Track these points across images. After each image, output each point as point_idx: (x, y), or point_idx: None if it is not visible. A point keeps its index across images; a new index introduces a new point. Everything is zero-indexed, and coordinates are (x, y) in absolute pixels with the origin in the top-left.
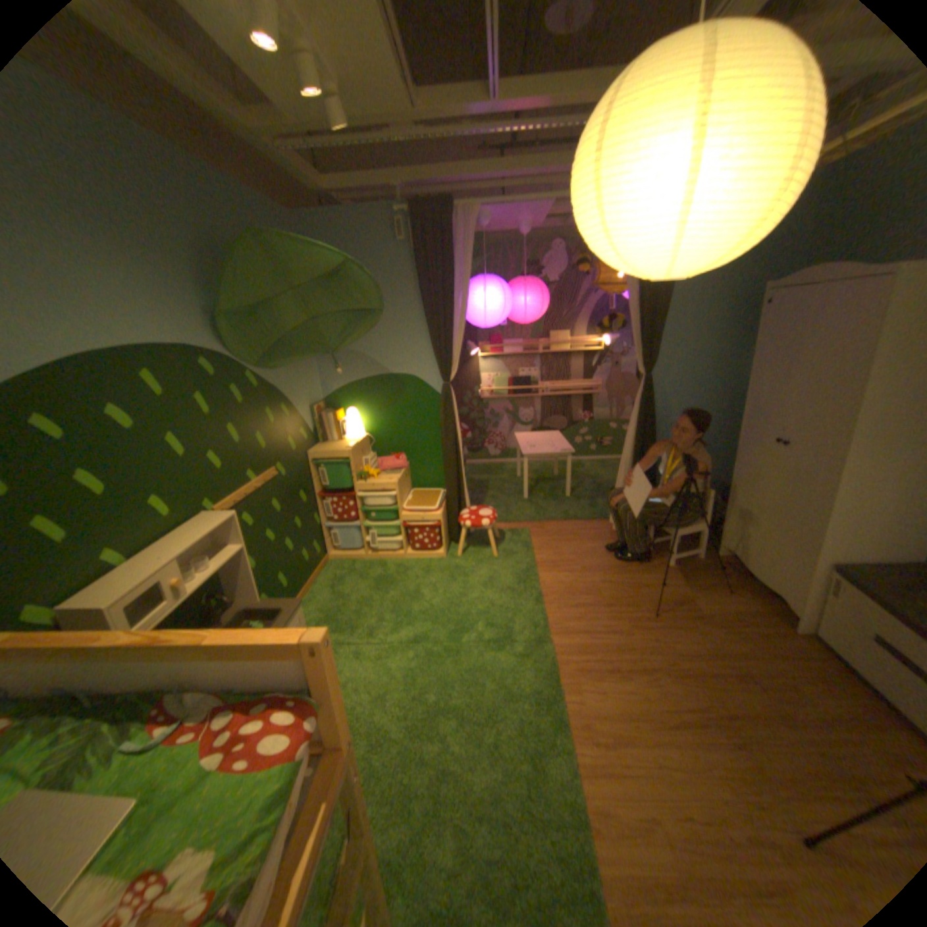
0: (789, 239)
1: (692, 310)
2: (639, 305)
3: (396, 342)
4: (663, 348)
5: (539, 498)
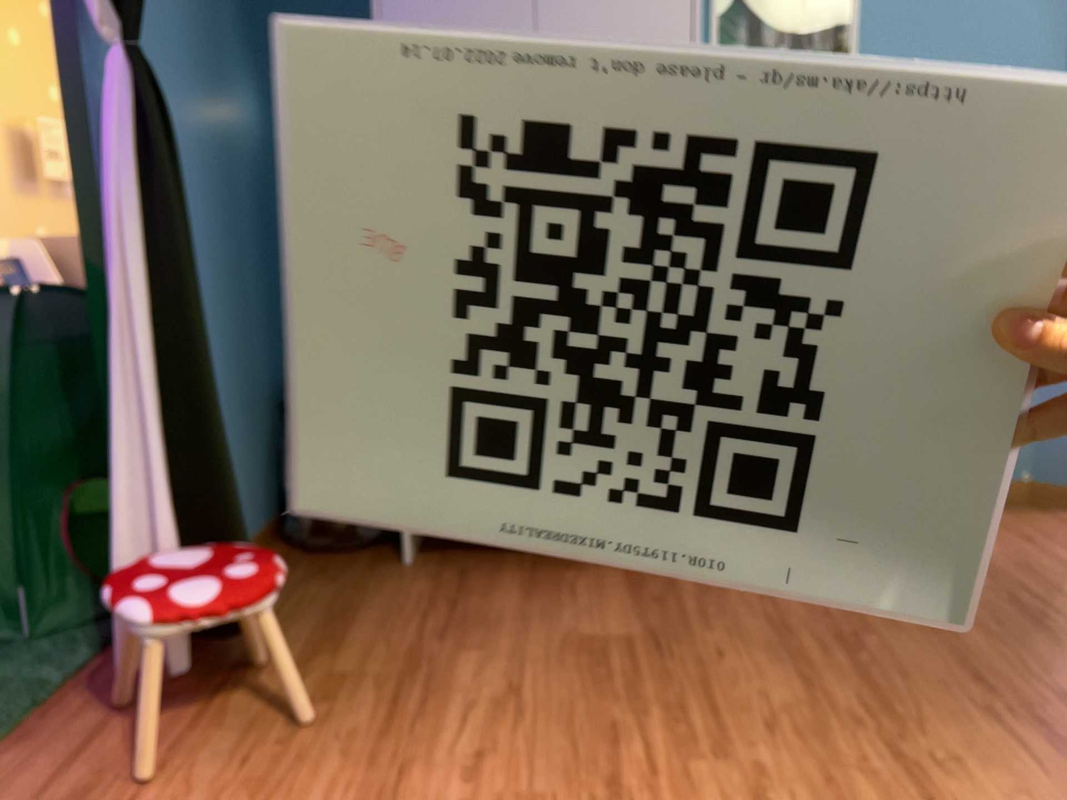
0: None
1: None
2: None
3: None
4: None
5: None
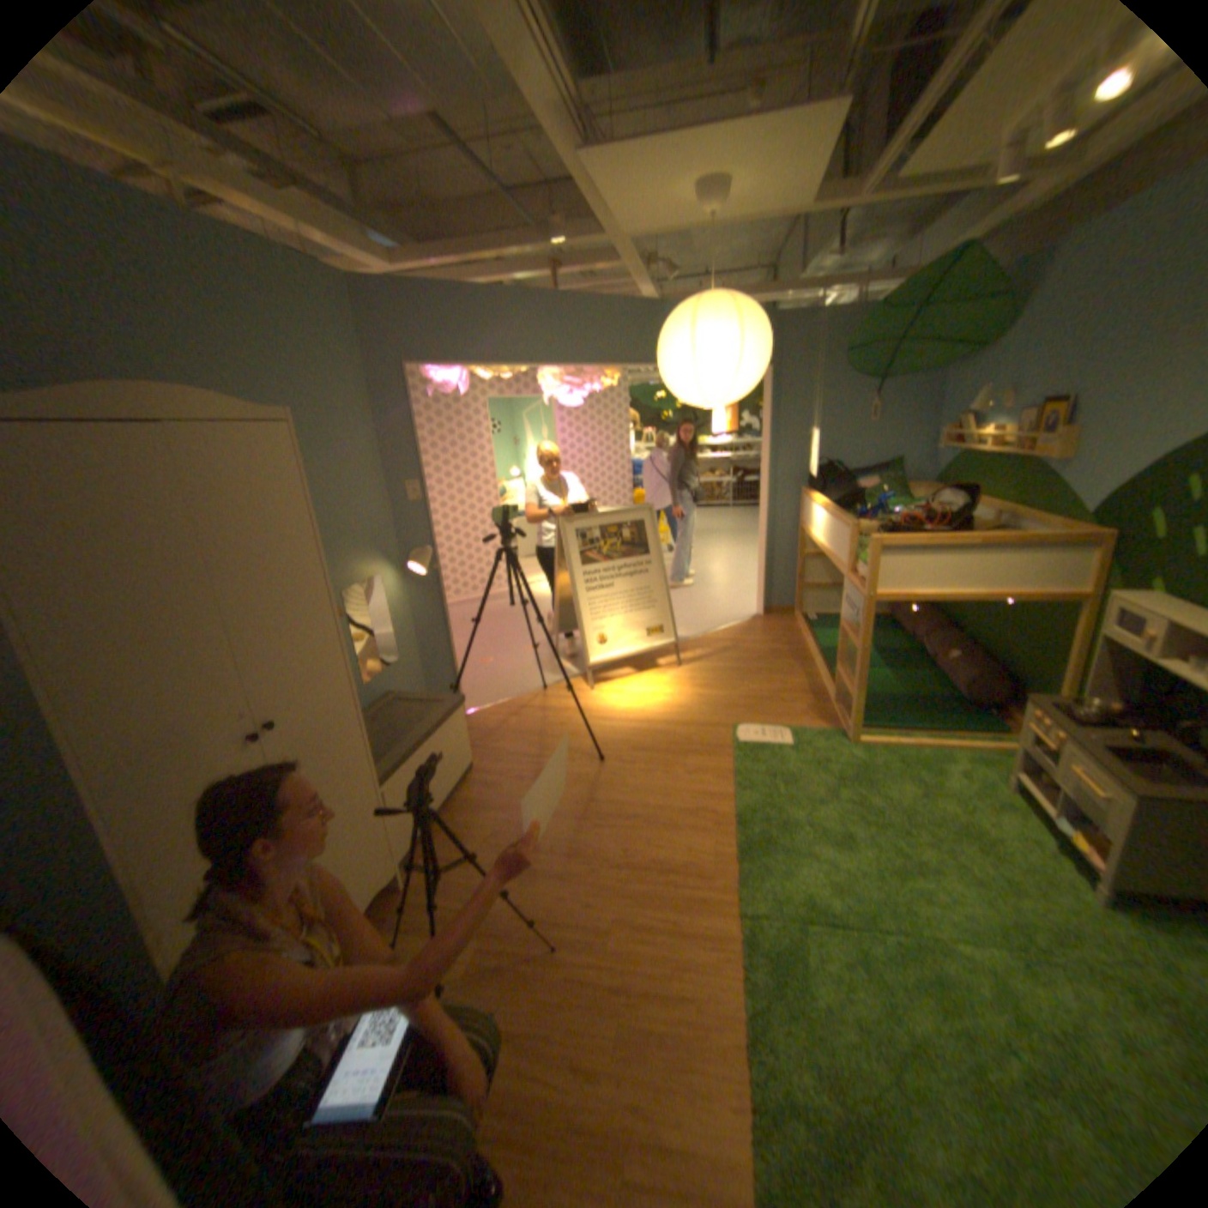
0: None
1: None
2: None
3: None
4: None
5: None
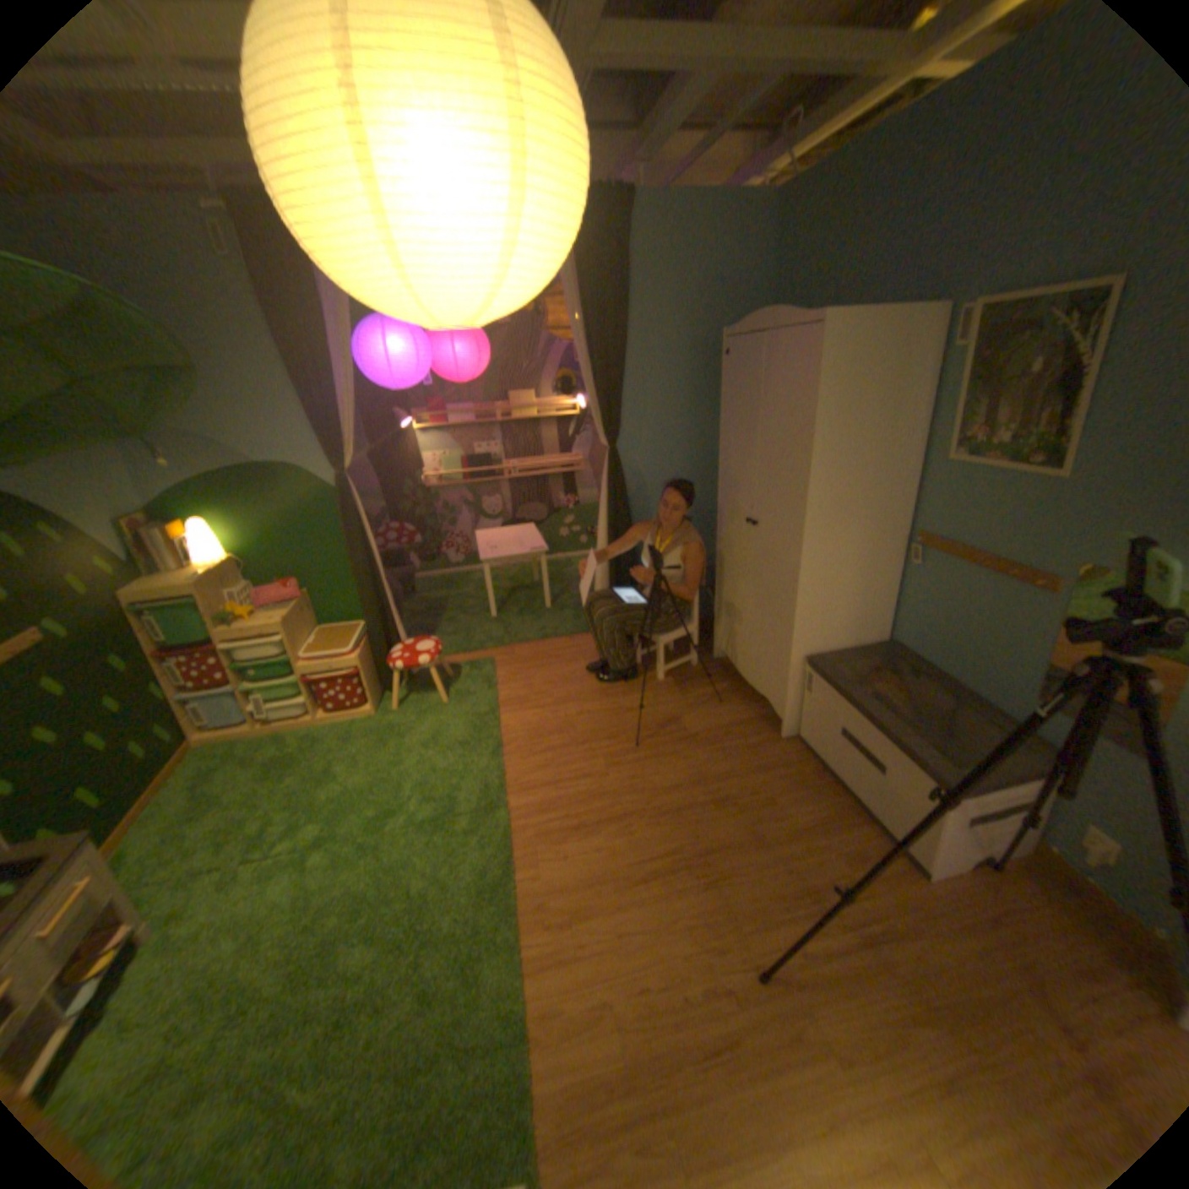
0: (752, 276)
1: (655, 363)
2: (589, 358)
3: (252, 414)
4: (628, 412)
5: (508, 615)
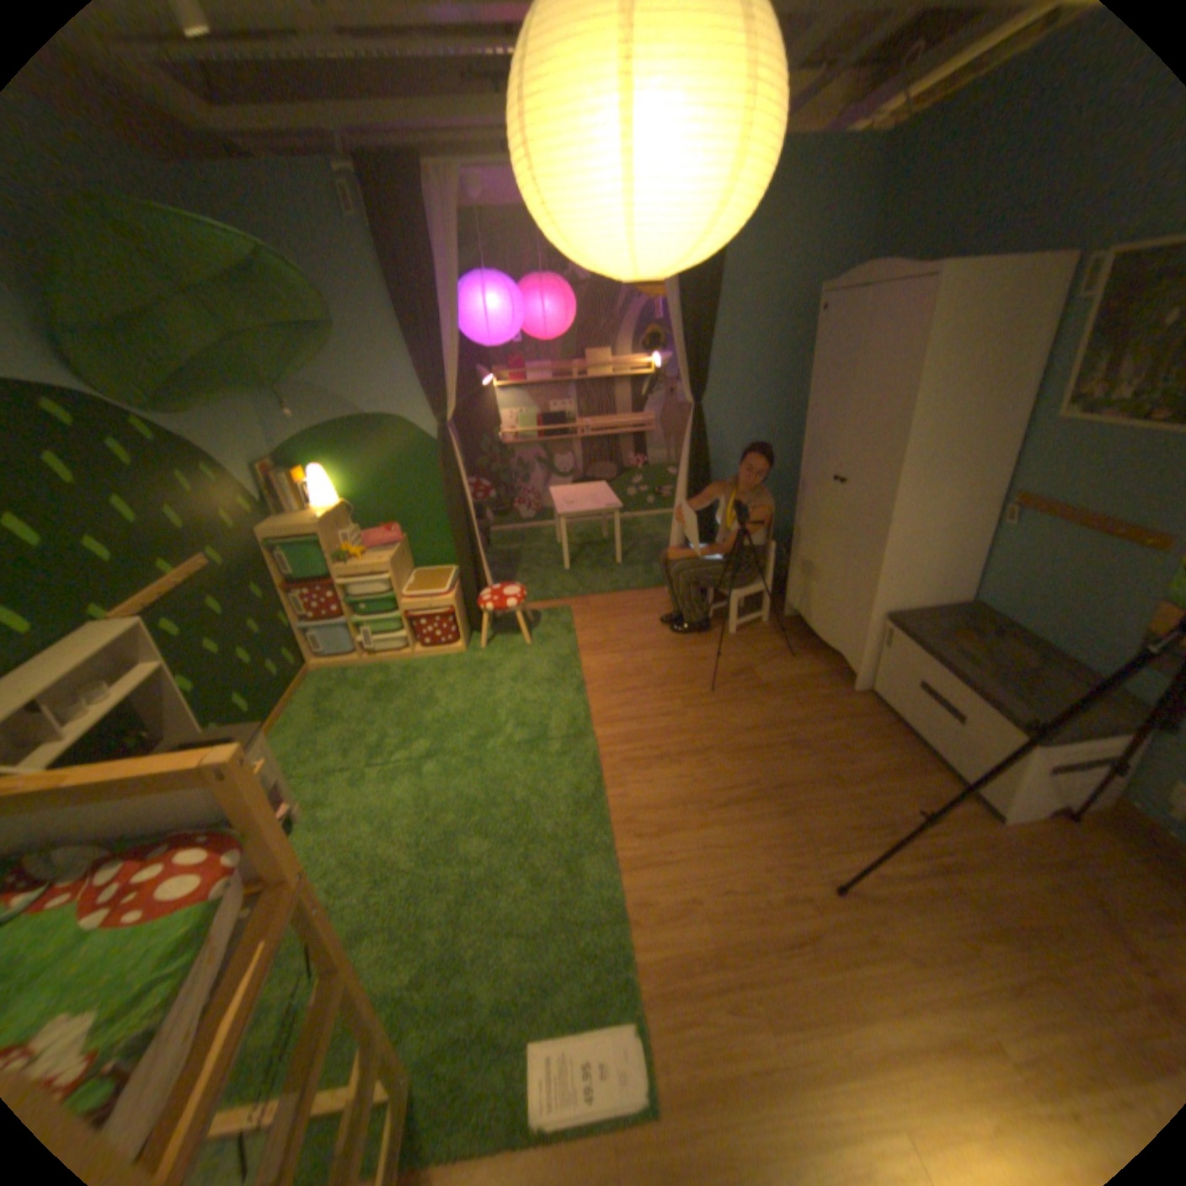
0: (851, 228)
1: (745, 319)
2: (681, 314)
3: (366, 369)
4: (714, 370)
5: (582, 568)
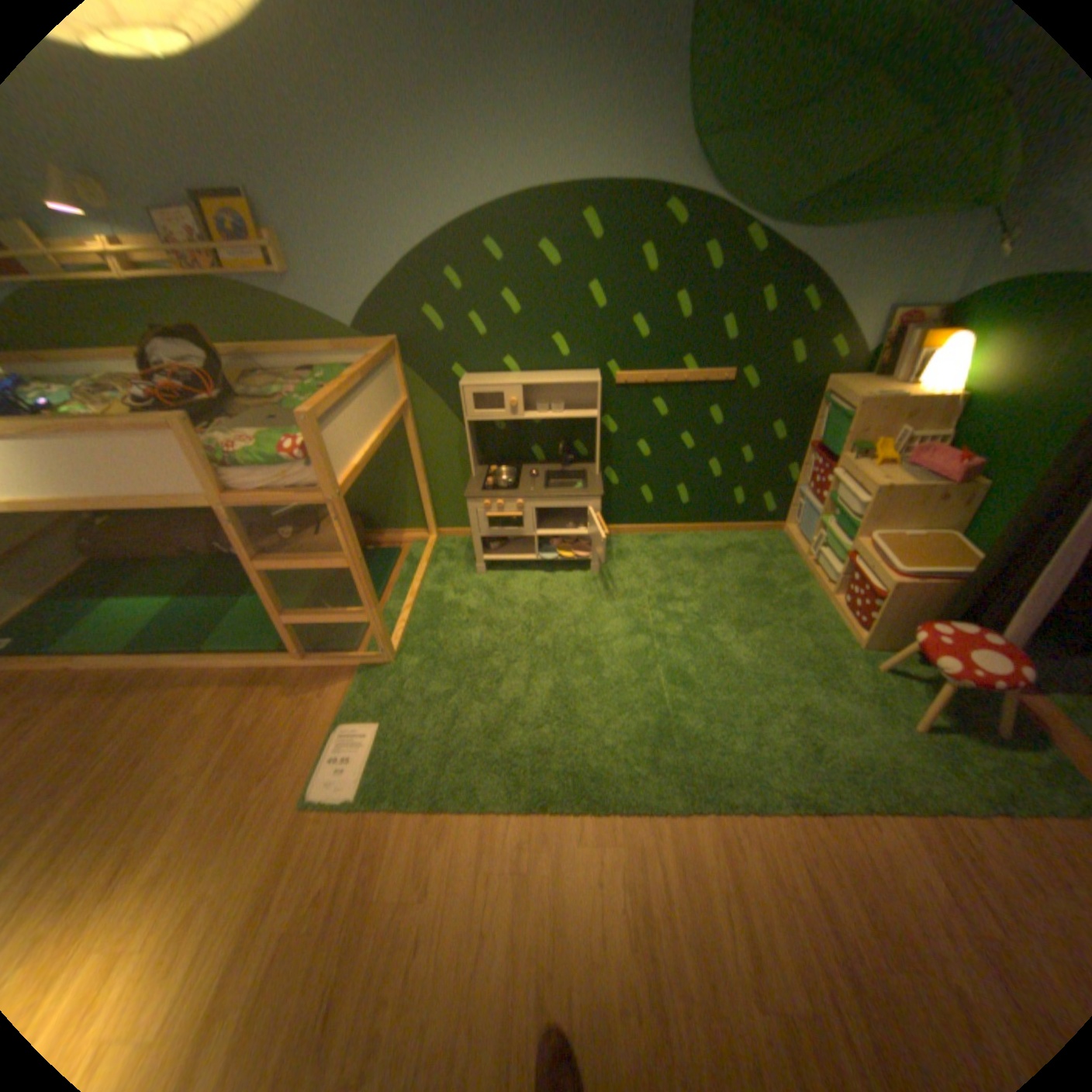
0: None
1: None
2: None
3: None
4: None
5: None
